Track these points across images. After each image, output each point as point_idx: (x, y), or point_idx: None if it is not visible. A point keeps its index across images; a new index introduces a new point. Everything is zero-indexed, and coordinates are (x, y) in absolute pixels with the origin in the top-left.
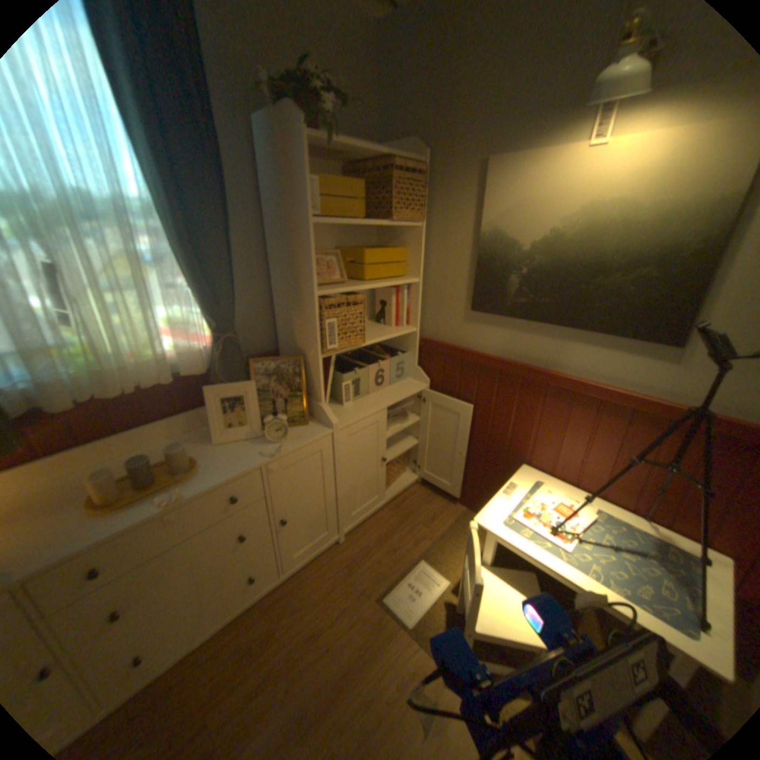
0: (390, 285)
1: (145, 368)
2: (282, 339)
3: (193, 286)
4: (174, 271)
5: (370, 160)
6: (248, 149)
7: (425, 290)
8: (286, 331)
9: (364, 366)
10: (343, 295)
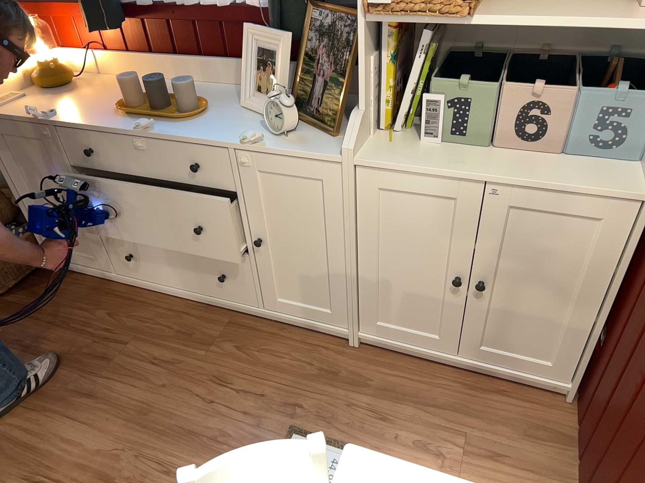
0: None
1: None
2: None
3: None
4: None
5: None
6: None
7: None
8: None
9: (495, 85)
10: None
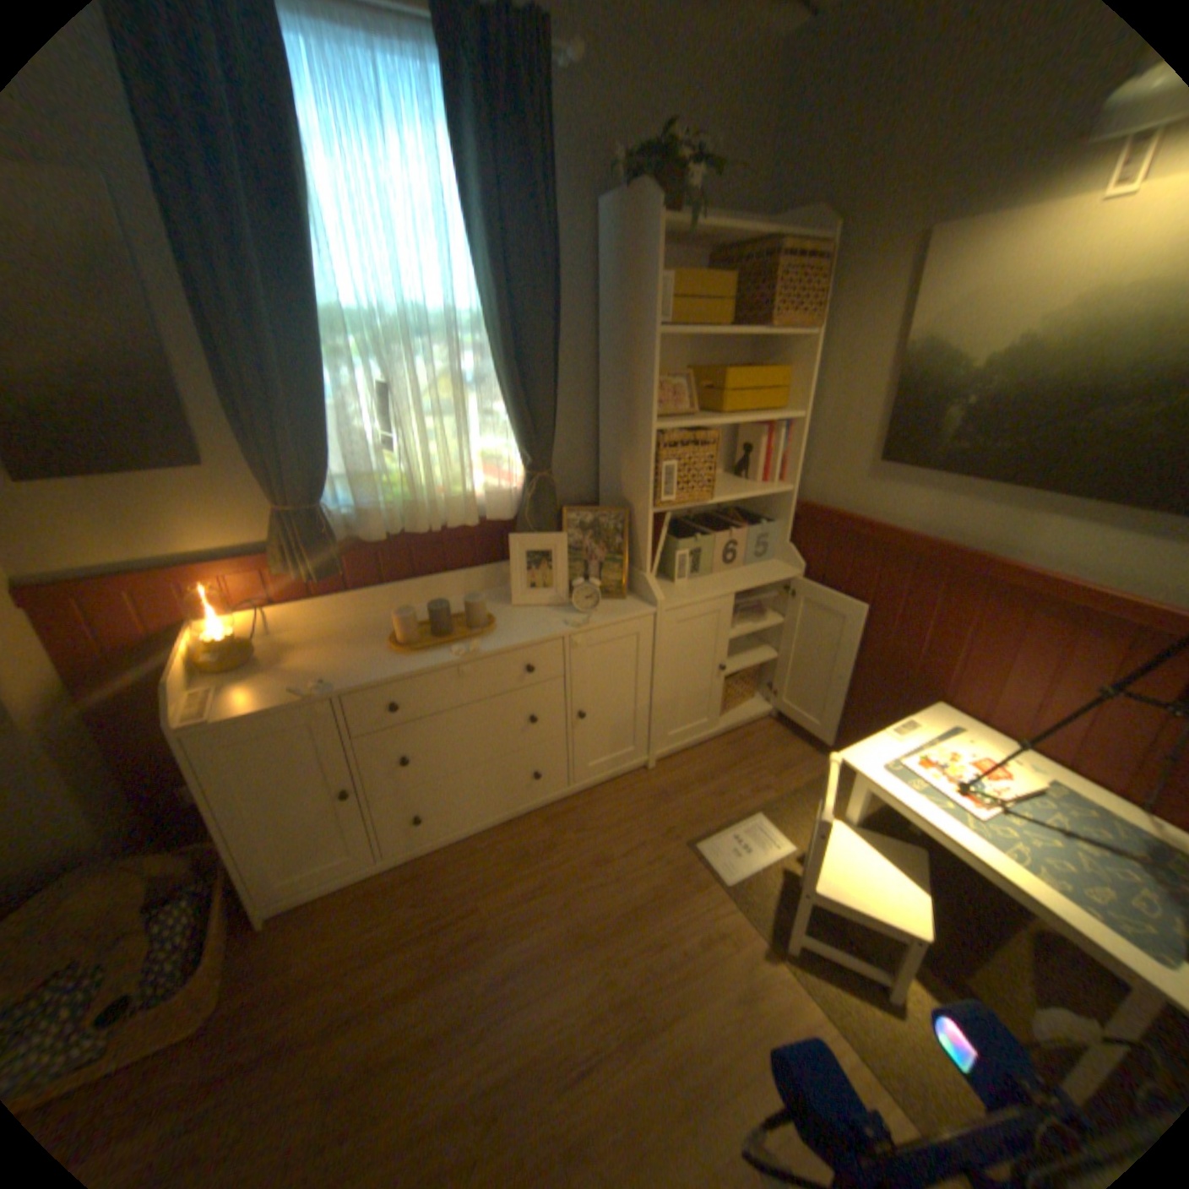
0: (758, 420)
1: (451, 506)
2: (604, 487)
3: (510, 412)
4: (492, 395)
5: (748, 243)
6: (589, 242)
7: (814, 429)
8: (610, 477)
9: (708, 533)
10: (690, 433)
